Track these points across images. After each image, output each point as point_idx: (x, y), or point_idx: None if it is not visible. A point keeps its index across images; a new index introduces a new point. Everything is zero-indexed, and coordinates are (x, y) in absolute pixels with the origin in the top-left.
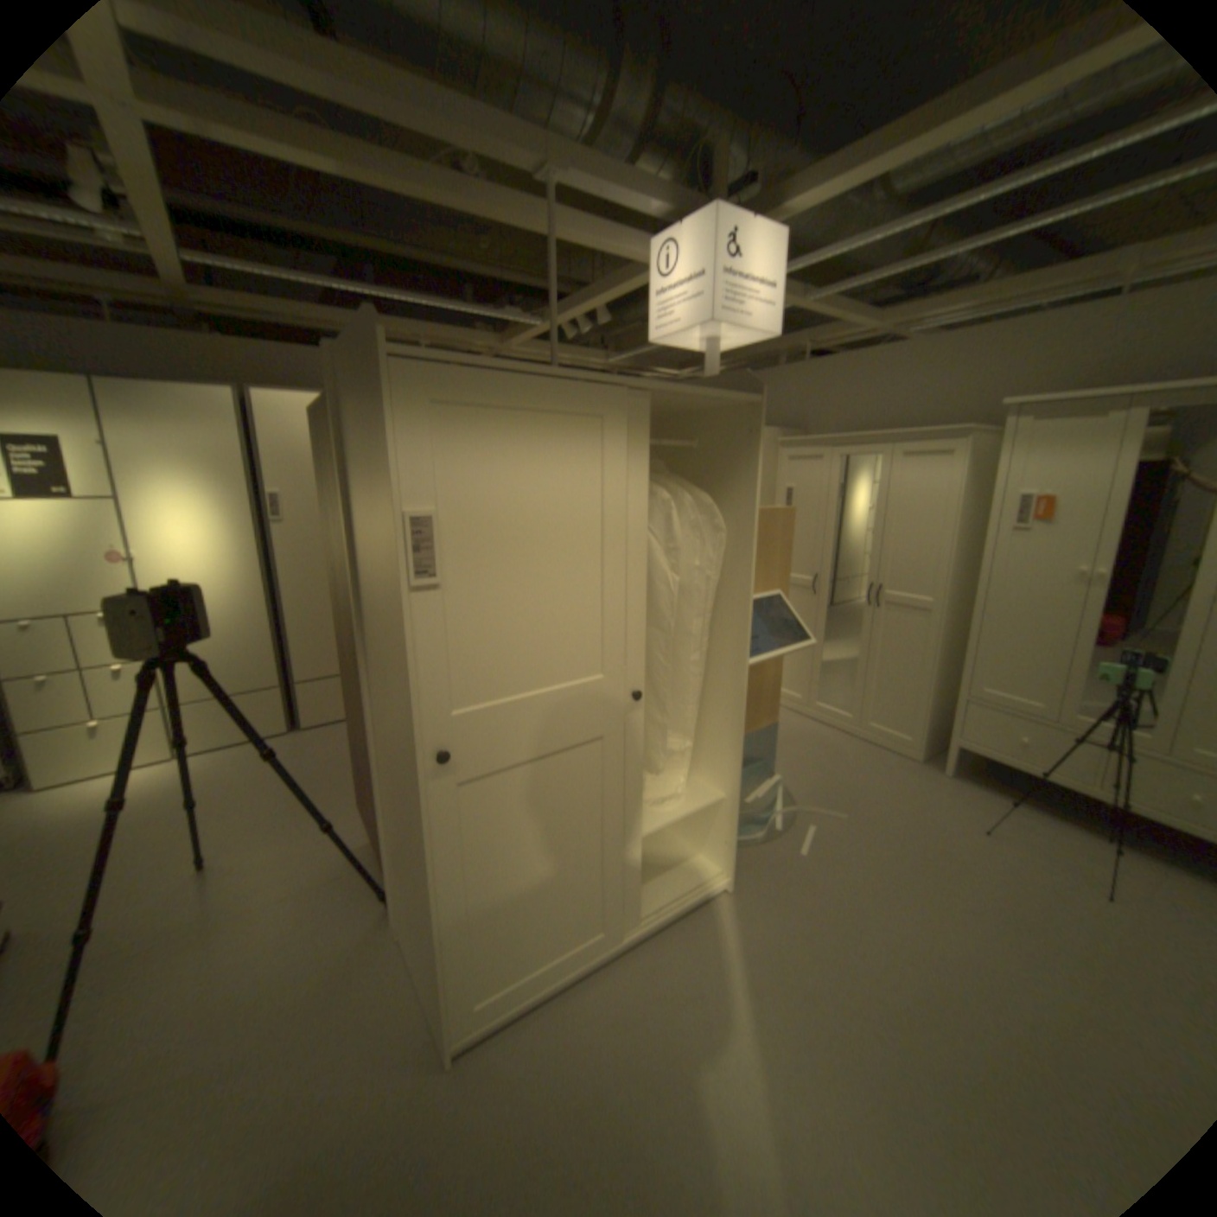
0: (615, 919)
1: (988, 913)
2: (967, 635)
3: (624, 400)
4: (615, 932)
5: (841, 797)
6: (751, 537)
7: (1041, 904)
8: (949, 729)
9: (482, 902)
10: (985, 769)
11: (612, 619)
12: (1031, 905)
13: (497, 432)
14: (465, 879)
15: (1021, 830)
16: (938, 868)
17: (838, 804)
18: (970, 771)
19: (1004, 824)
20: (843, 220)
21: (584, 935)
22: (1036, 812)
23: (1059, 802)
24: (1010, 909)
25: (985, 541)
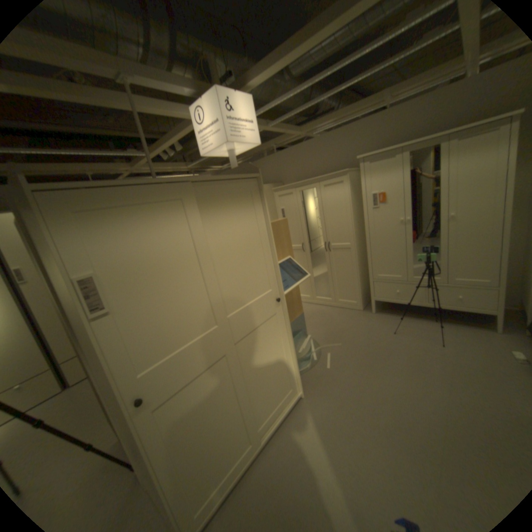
0: (254, 436)
1: (404, 368)
2: (366, 254)
3: (191, 189)
4: (256, 442)
5: (336, 336)
6: (271, 239)
7: (421, 357)
8: (368, 293)
9: (183, 464)
10: (385, 305)
11: (214, 297)
12: (417, 359)
13: (122, 220)
14: (170, 457)
15: (405, 327)
16: (380, 355)
17: (336, 339)
18: (380, 308)
19: (398, 327)
20: (275, 90)
21: (241, 451)
22: (408, 318)
23: (414, 311)
24: (411, 363)
25: (363, 215)
